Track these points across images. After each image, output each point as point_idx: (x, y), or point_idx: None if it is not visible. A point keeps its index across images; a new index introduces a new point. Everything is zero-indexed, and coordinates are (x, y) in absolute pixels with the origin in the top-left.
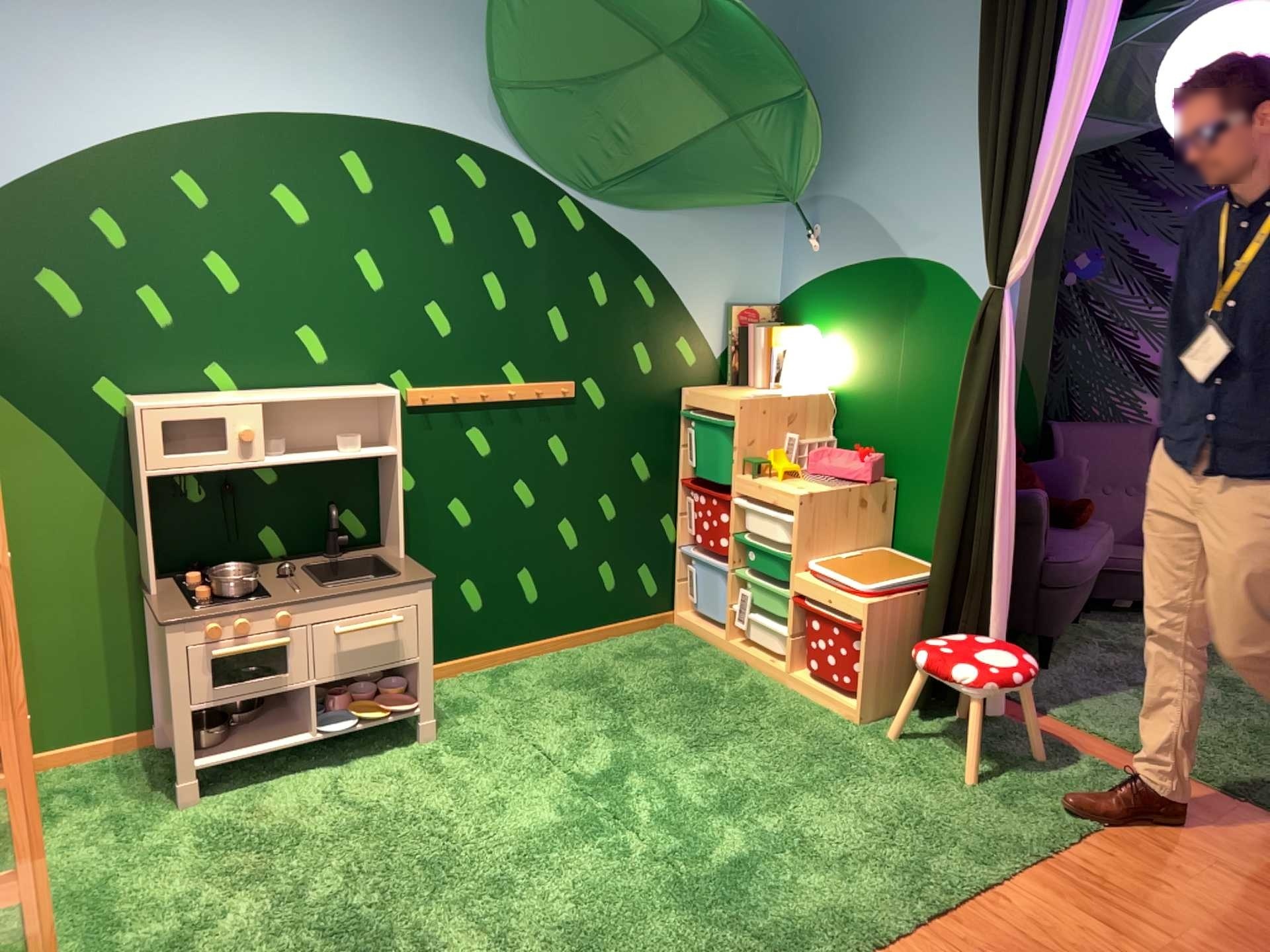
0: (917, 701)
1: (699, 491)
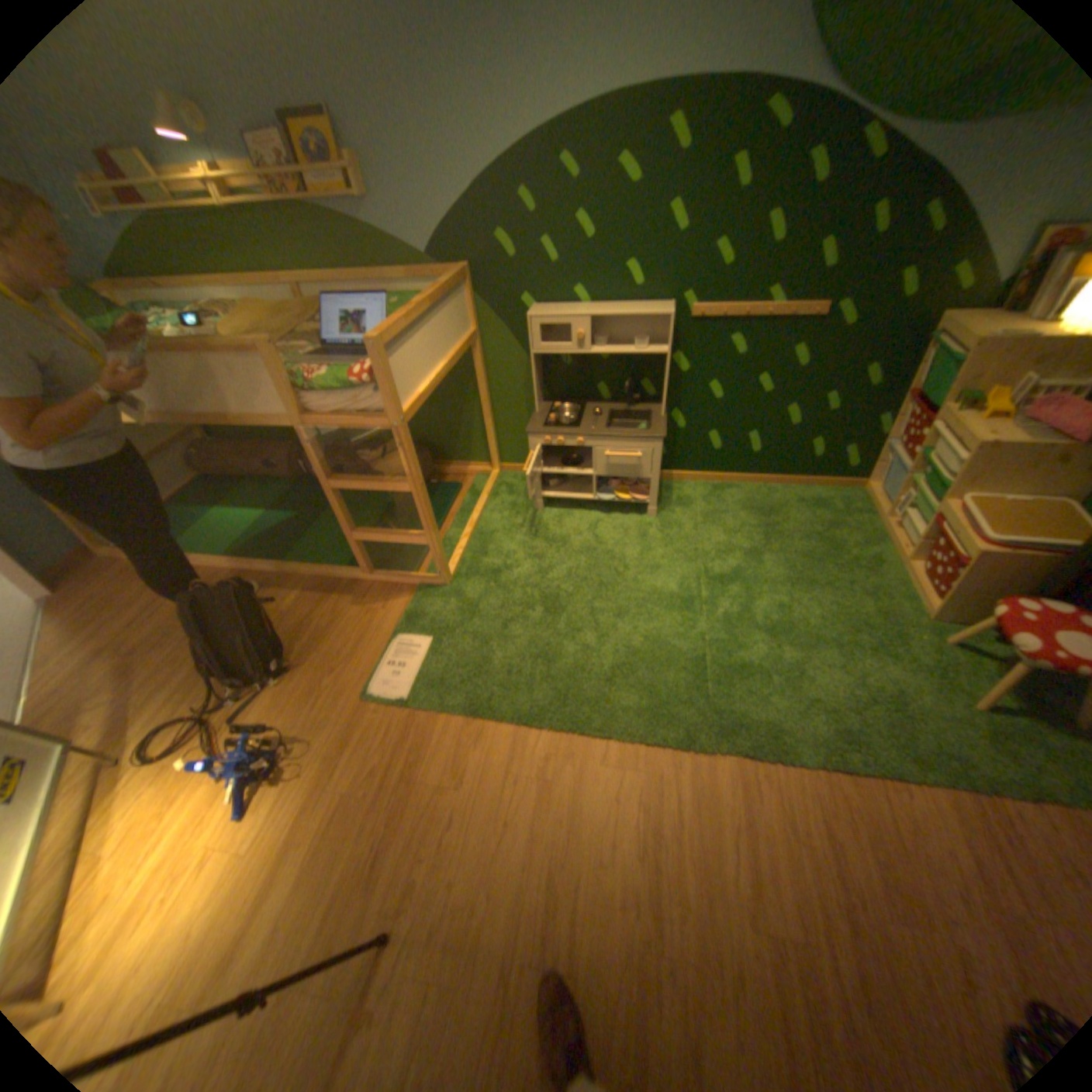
0: (997, 630)
1: (923, 402)
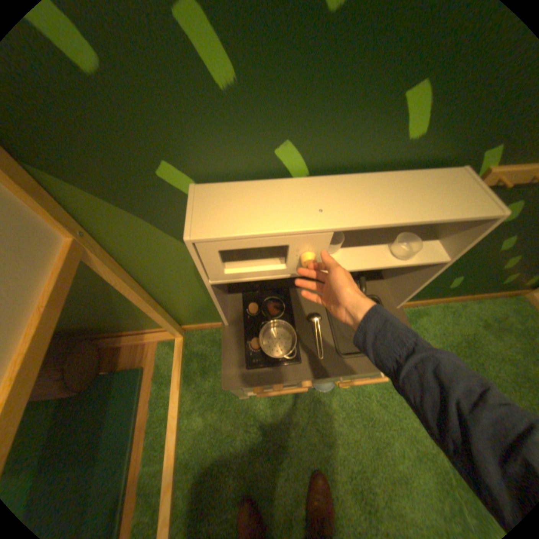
0: None
1: None
